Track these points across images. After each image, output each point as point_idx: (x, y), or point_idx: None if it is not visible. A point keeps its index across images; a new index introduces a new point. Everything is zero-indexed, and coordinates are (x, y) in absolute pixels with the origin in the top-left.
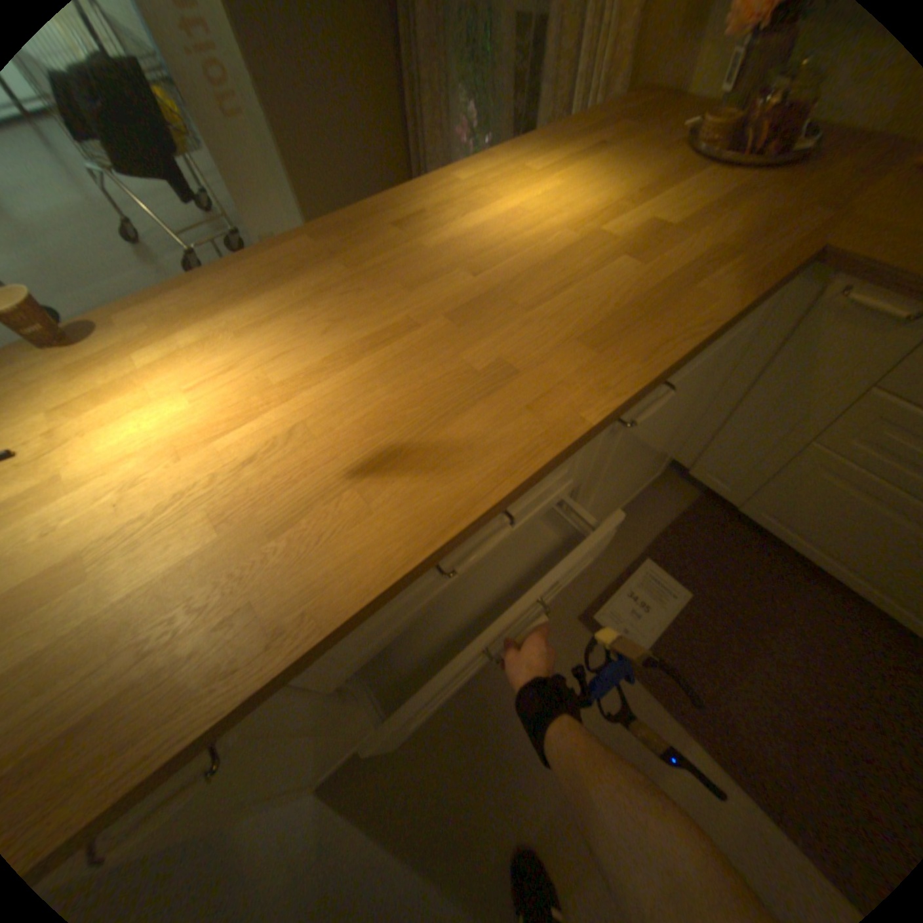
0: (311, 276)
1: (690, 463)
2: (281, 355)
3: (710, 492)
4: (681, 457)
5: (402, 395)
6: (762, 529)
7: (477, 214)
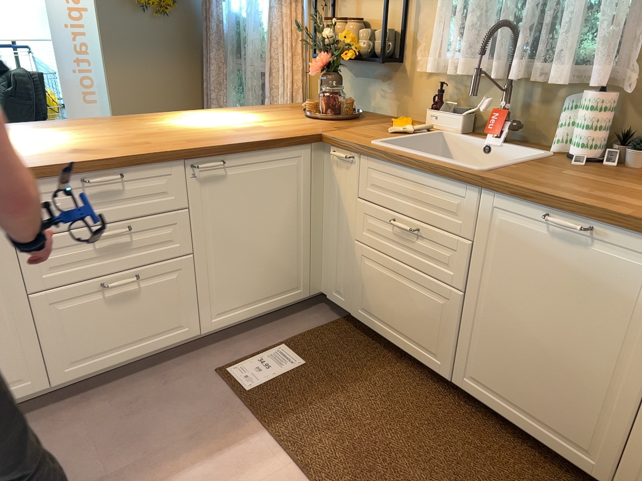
0: (86, 126)
1: (327, 290)
2: (55, 137)
3: (346, 317)
4: (322, 288)
5: (98, 144)
6: (372, 336)
7: (180, 120)
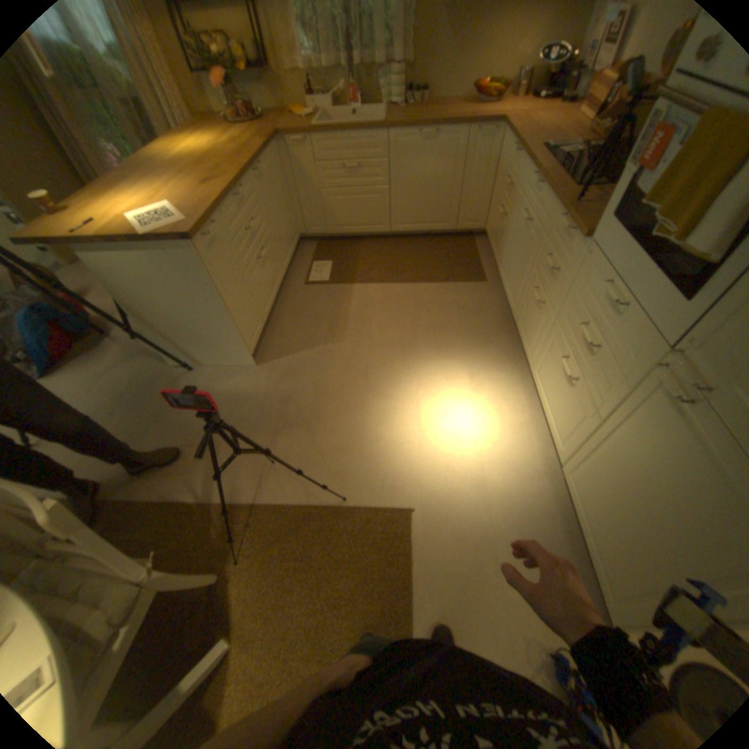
0: (132, 176)
1: (303, 231)
2: (149, 185)
3: (318, 240)
4: (300, 231)
5: (195, 176)
6: (338, 240)
7: (172, 151)
